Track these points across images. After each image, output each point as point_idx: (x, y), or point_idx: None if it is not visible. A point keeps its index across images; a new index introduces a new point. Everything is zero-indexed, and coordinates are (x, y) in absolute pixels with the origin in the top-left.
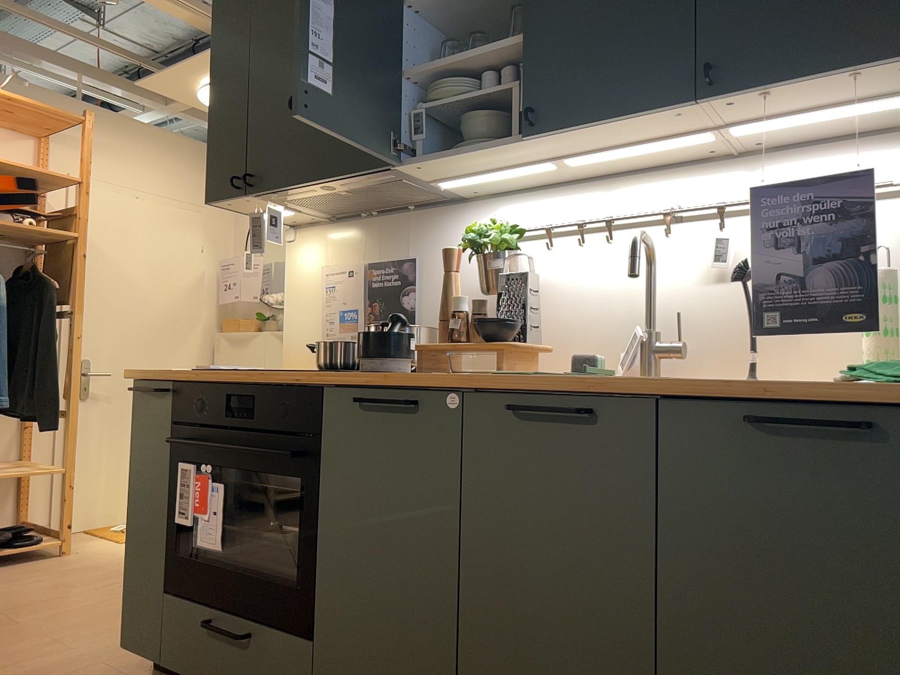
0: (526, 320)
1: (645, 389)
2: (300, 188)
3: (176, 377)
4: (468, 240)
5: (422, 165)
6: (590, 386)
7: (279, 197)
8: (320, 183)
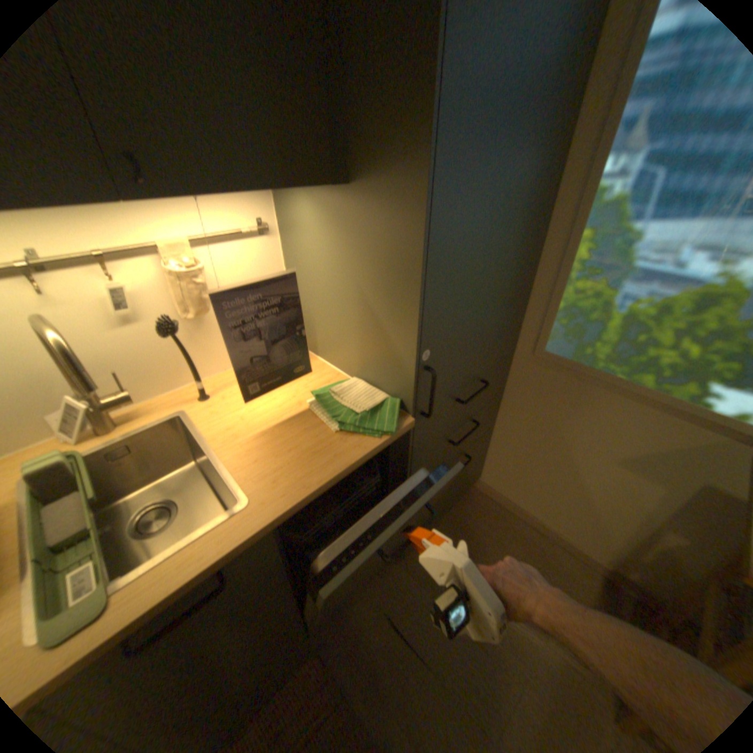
0: None
1: (263, 533)
2: None
3: None
4: None
5: None
6: (213, 567)
7: None
8: None
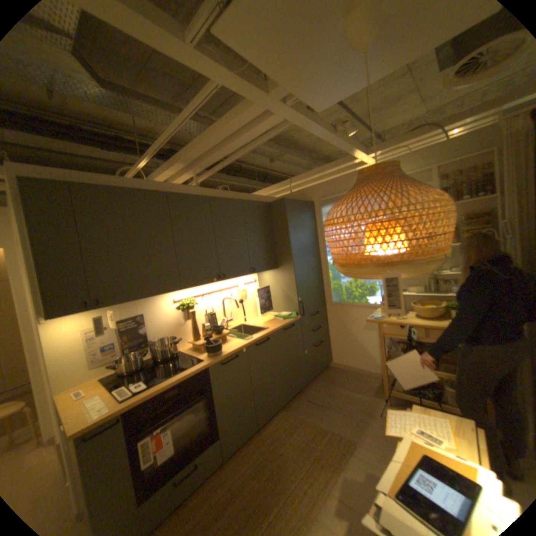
0: (214, 325)
1: (274, 331)
2: (129, 302)
3: (119, 411)
4: (185, 307)
5: (186, 288)
6: (267, 334)
7: (107, 307)
8: (143, 298)
